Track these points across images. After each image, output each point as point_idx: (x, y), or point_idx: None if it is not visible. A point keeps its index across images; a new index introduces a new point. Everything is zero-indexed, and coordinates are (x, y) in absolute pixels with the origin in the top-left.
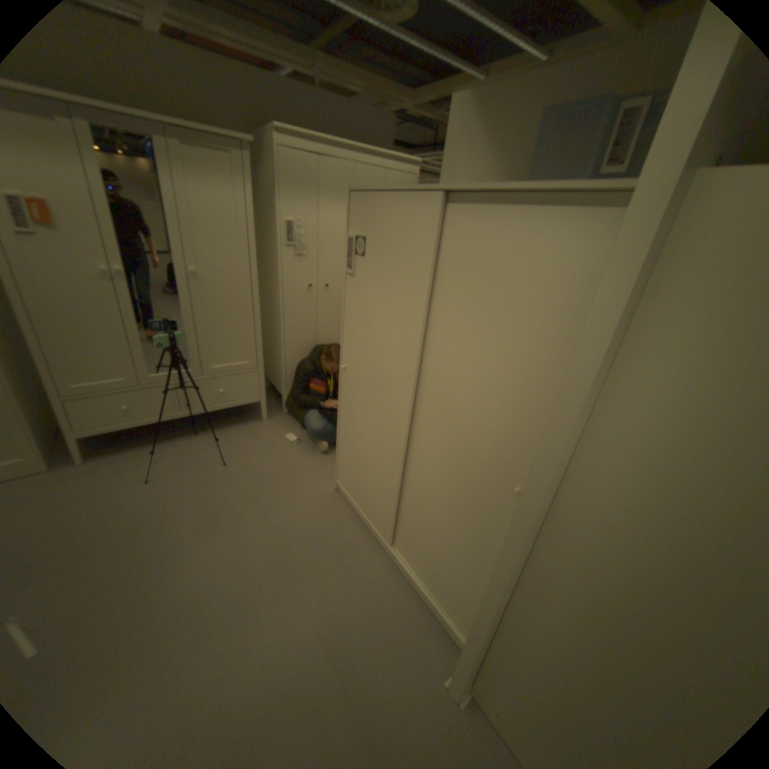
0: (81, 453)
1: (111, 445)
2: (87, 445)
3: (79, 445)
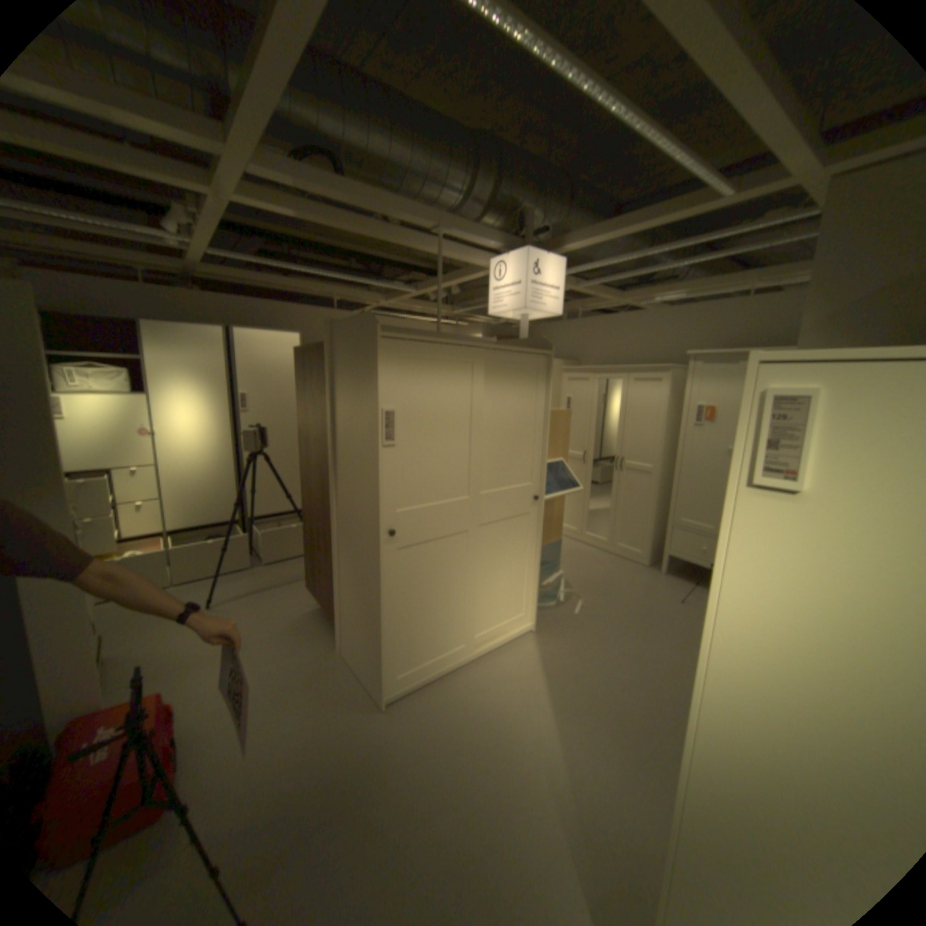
0: (670, 571)
1: (690, 577)
2: (678, 569)
3: (674, 567)
